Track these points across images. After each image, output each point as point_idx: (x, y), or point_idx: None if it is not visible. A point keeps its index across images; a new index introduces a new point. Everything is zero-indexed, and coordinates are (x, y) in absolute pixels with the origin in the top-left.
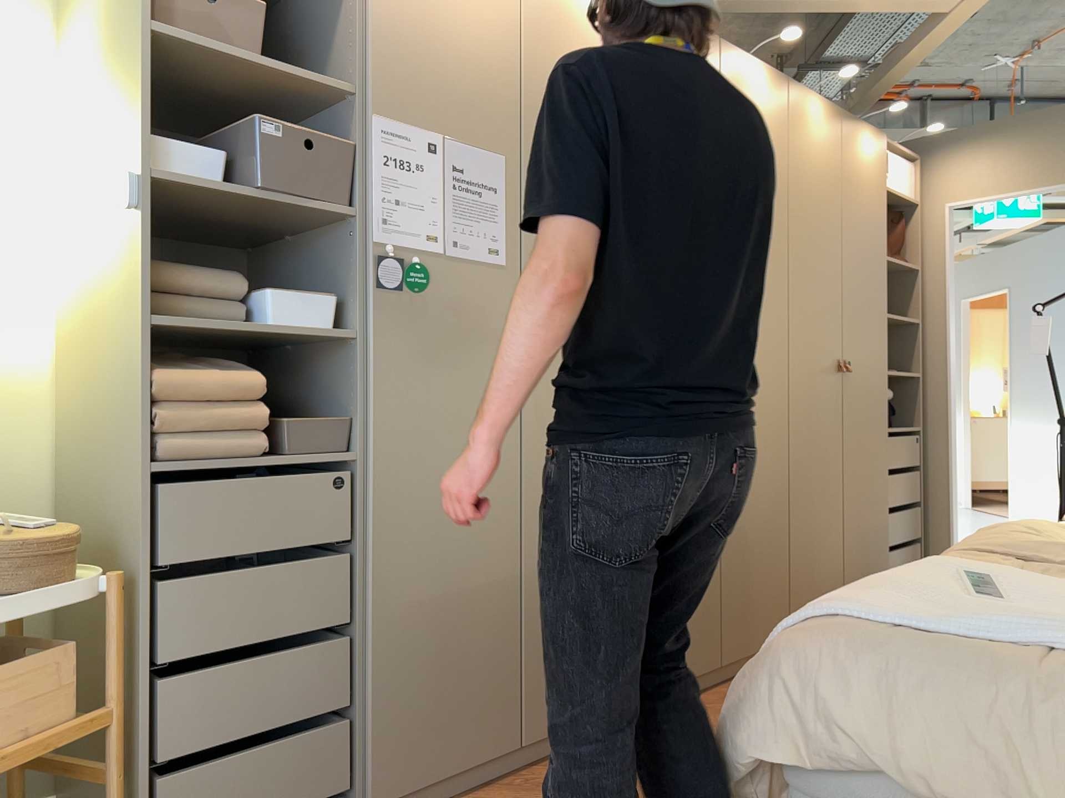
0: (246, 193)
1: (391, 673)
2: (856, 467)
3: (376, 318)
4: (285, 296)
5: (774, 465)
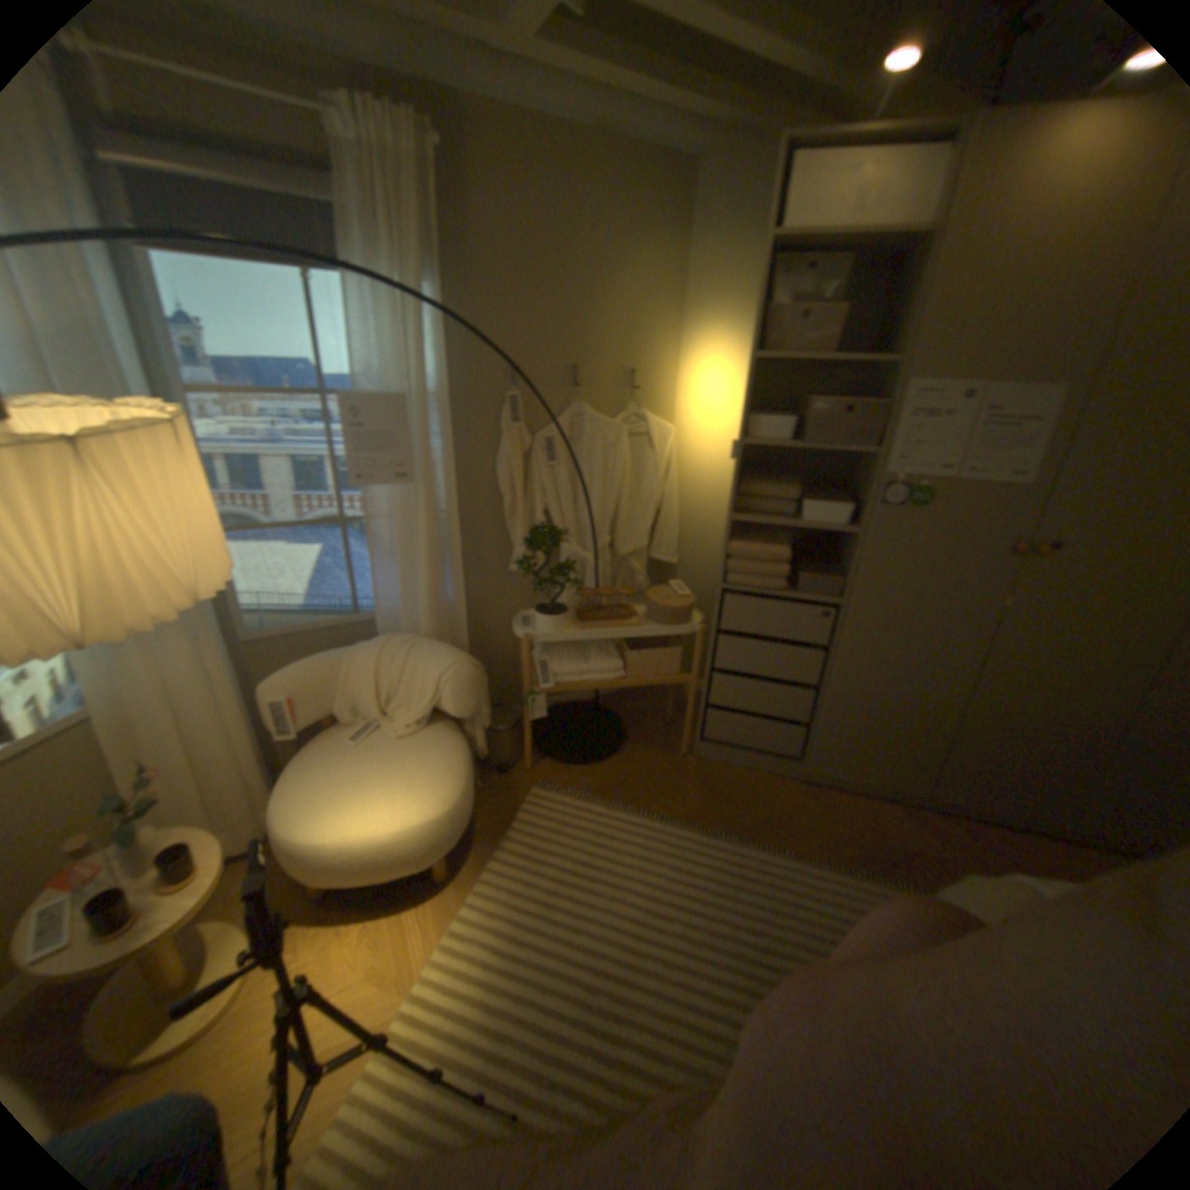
0: (802, 446)
1: (840, 721)
2: None
3: (880, 523)
4: (819, 505)
5: None
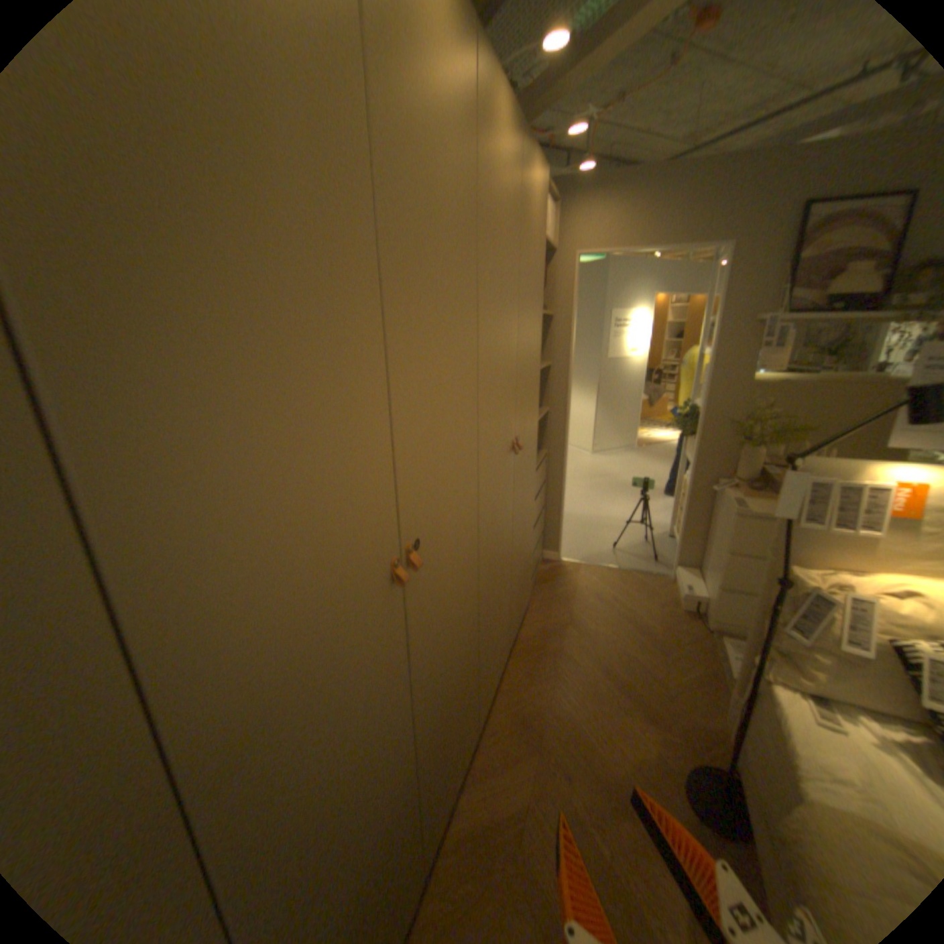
0: None
1: None
2: (518, 531)
3: None
4: None
5: (466, 616)
